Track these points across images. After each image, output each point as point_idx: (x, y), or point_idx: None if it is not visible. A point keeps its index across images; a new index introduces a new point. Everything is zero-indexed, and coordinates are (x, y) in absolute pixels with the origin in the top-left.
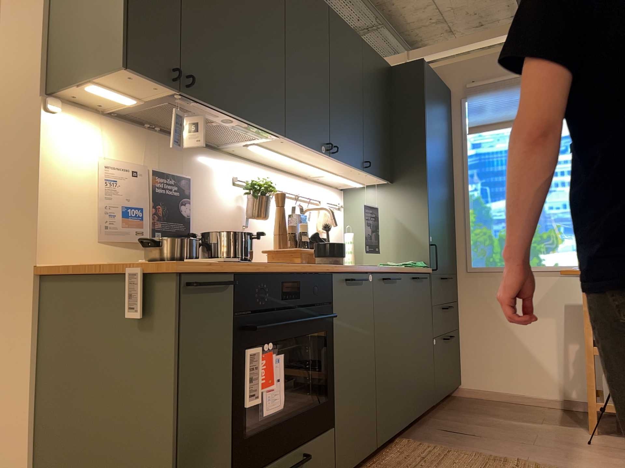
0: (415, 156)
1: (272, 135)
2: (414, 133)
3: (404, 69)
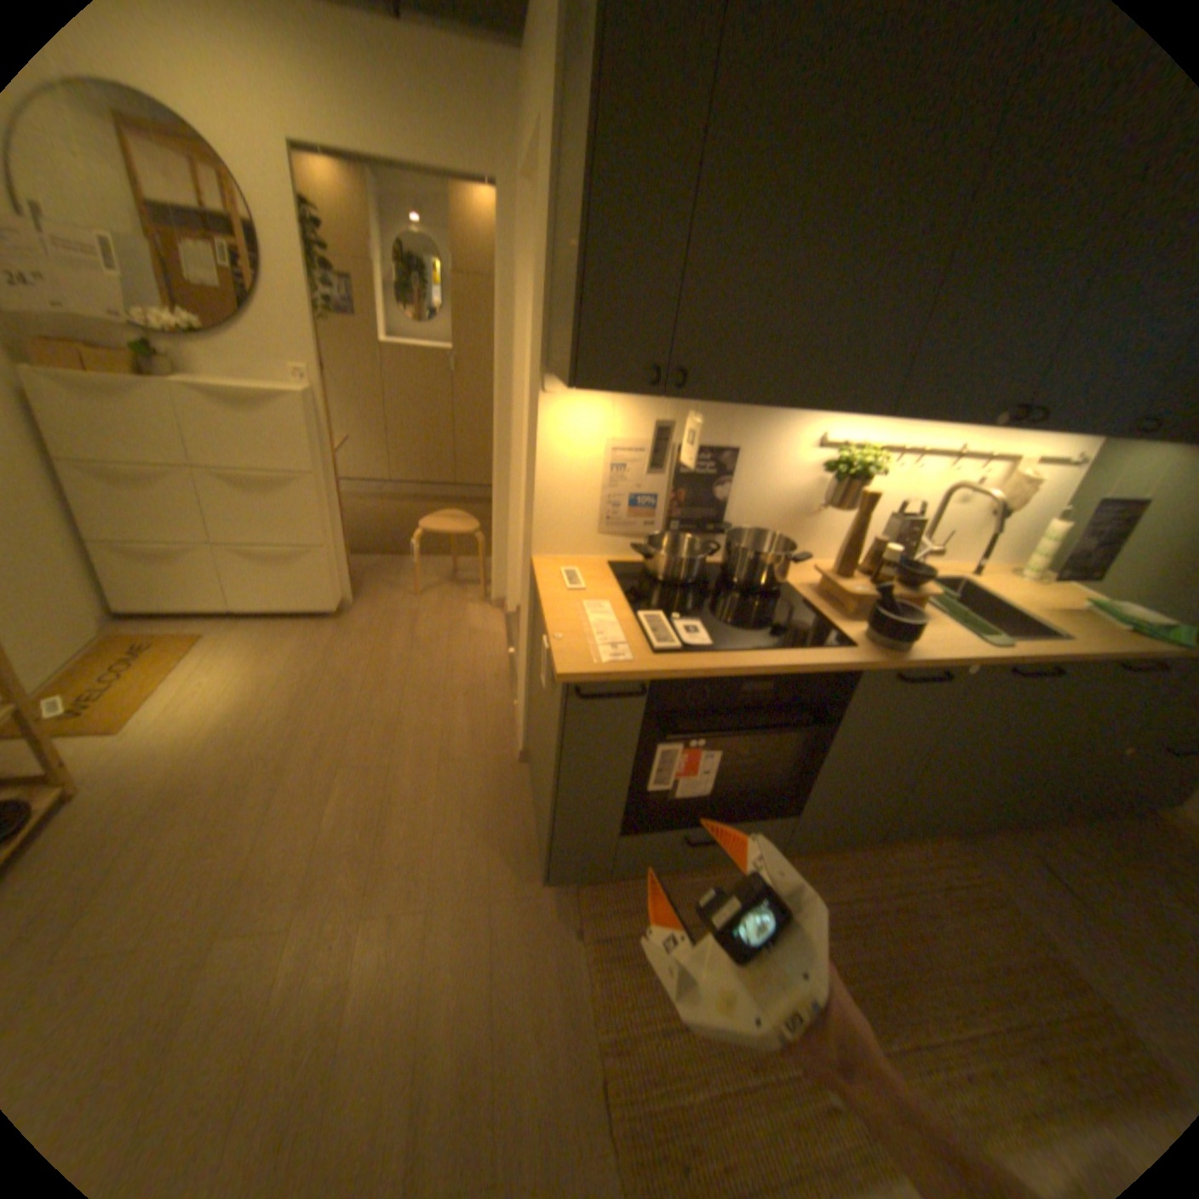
0: None
1: (870, 411)
2: None
3: None
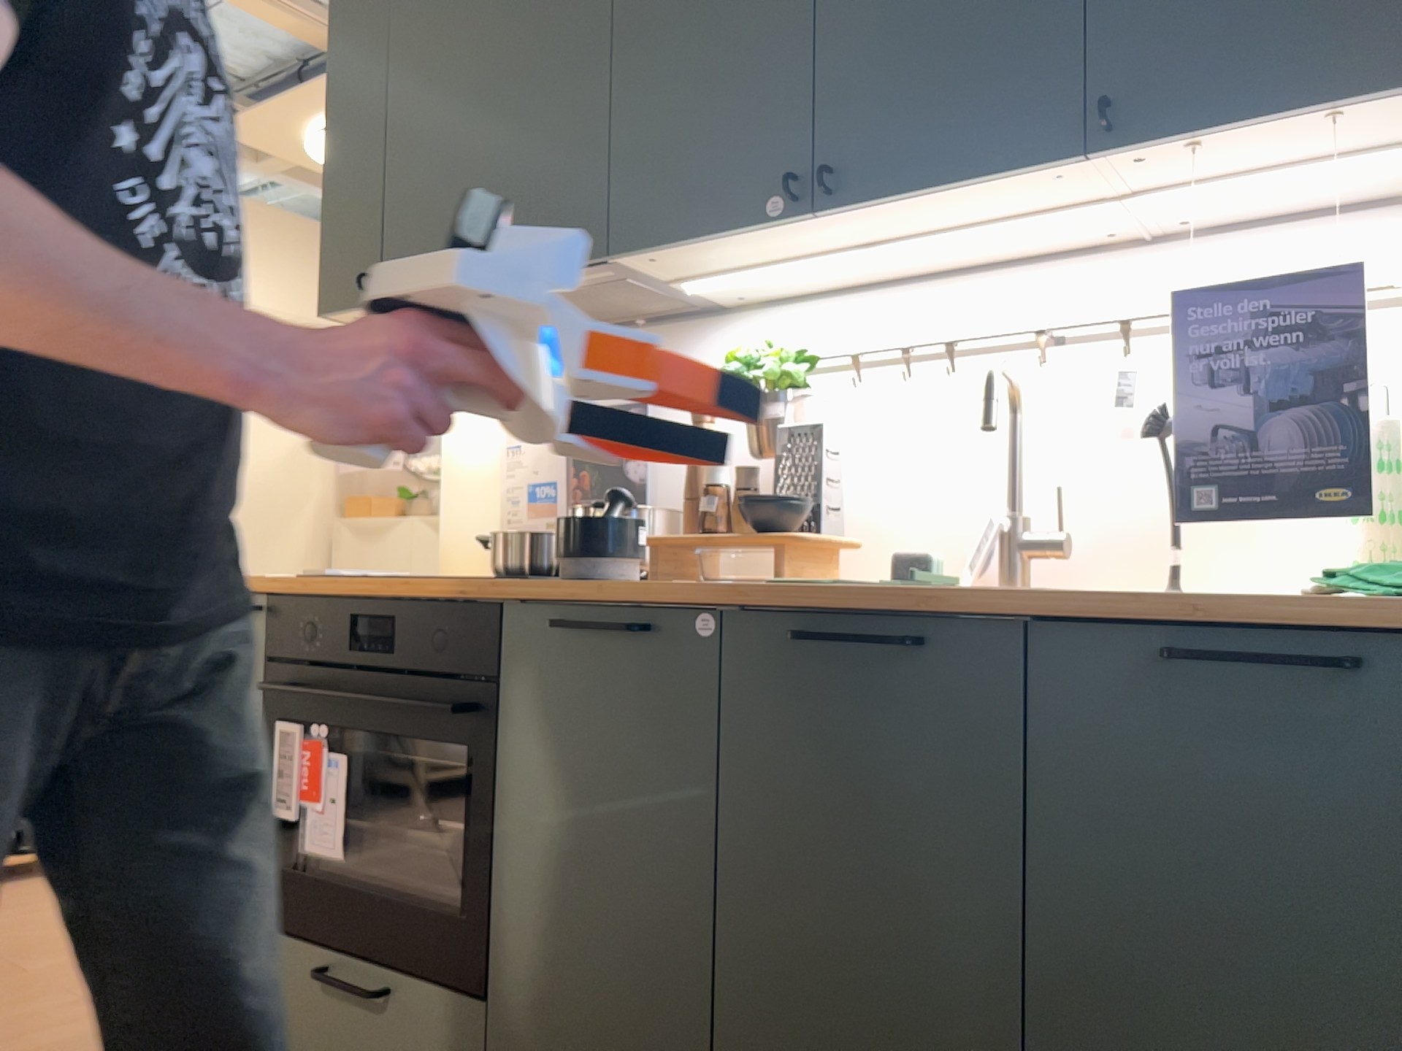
0: None
1: (618, 263)
2: None
3: None
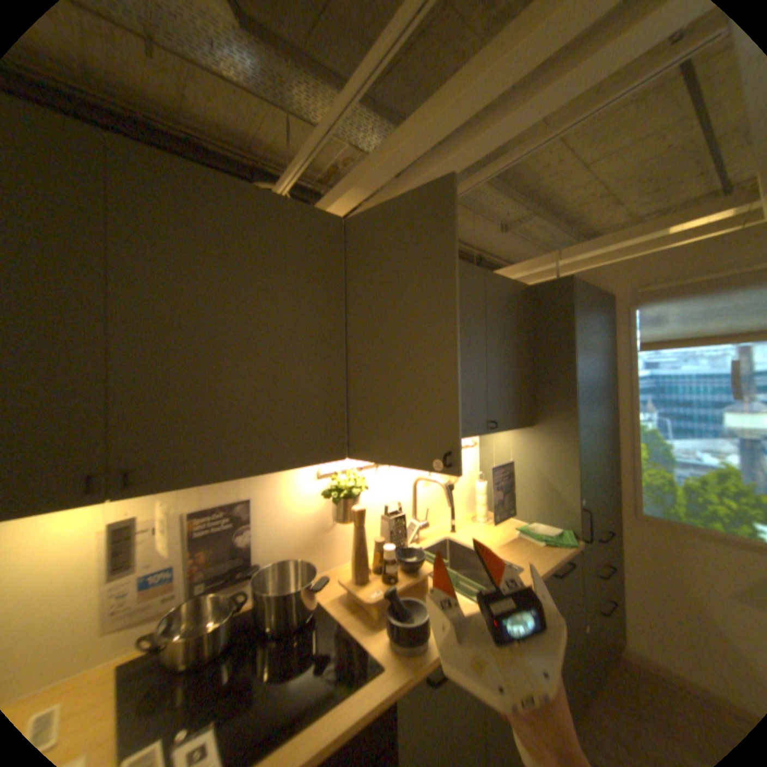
0: (561, 398)
1: (332, 456)
2: (560, 369)
3: (548, 288)
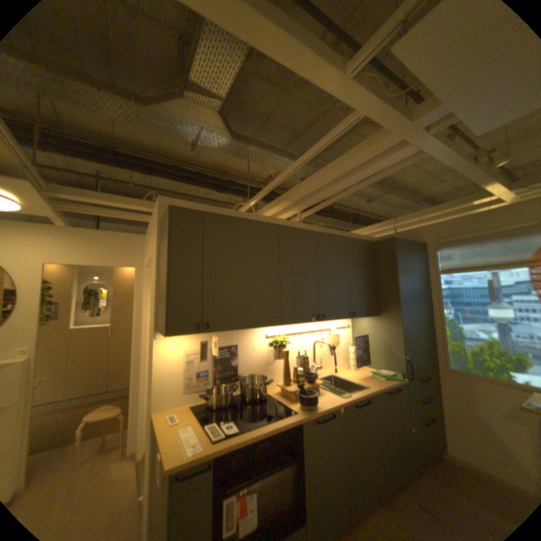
0: (392, 300)
1: (274, 325)
2: (391, 285)
3: (383, 243)
